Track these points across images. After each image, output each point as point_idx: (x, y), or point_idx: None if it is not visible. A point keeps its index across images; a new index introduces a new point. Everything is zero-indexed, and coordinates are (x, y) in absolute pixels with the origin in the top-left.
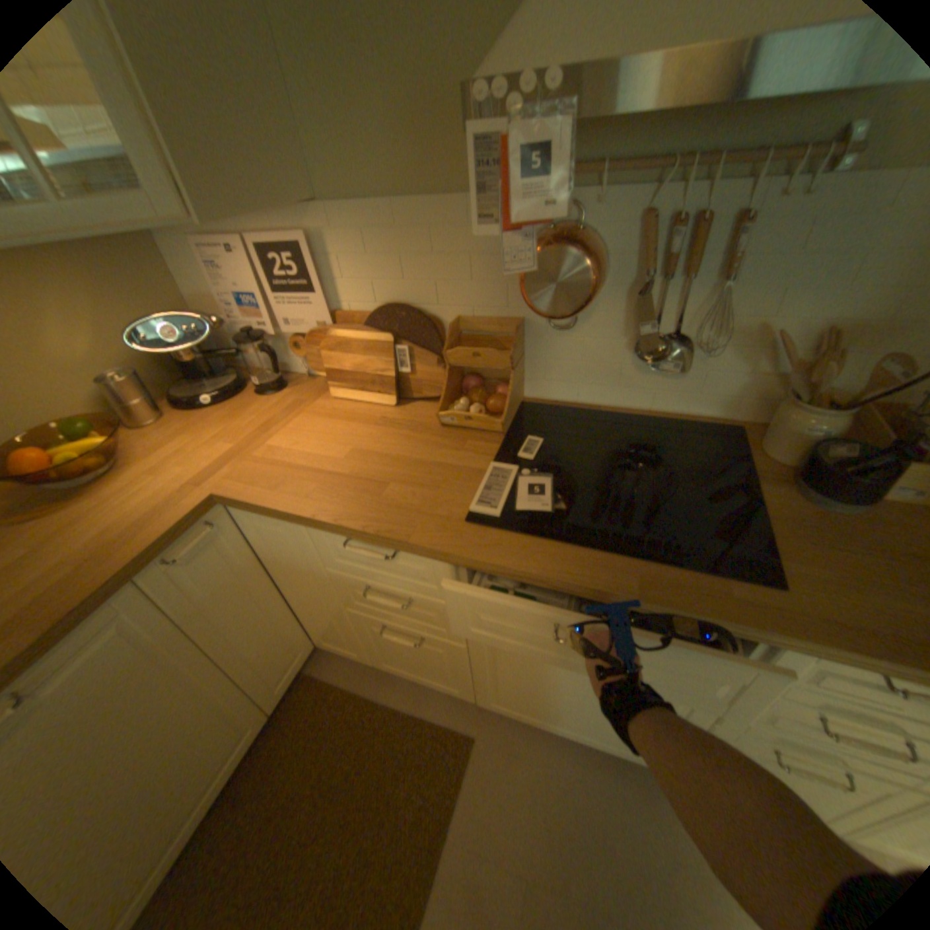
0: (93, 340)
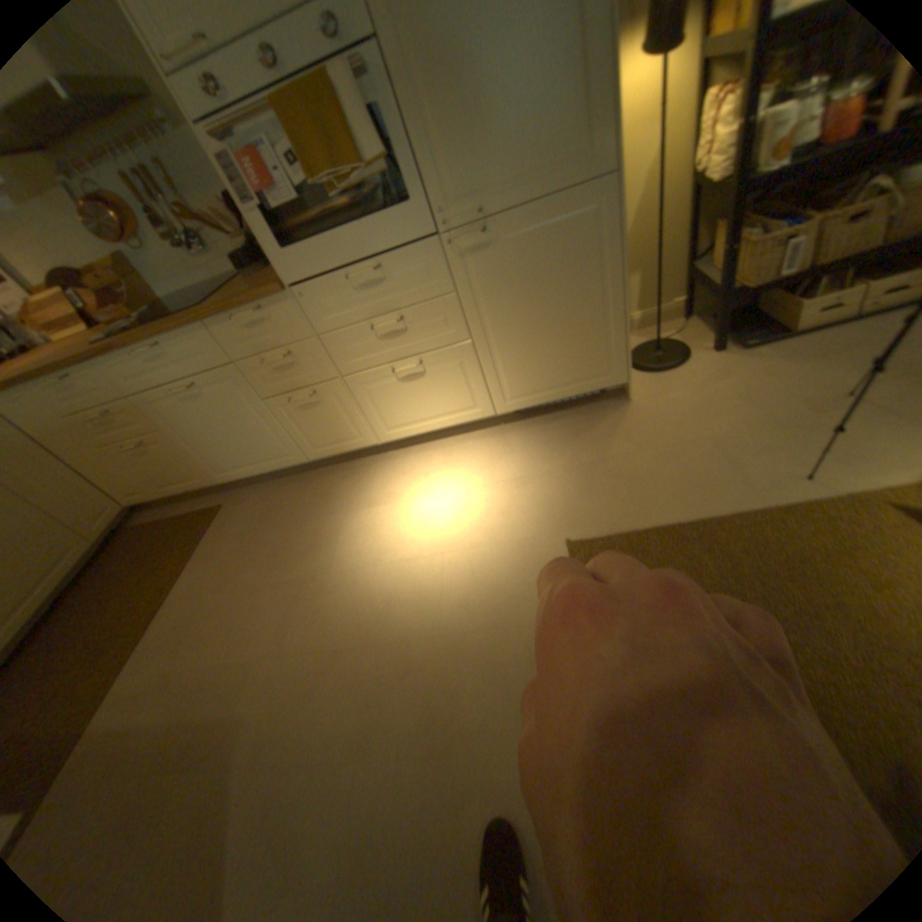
0: None
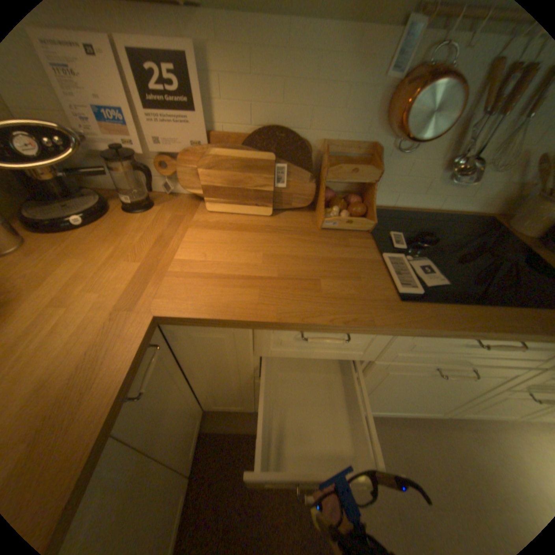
0: None
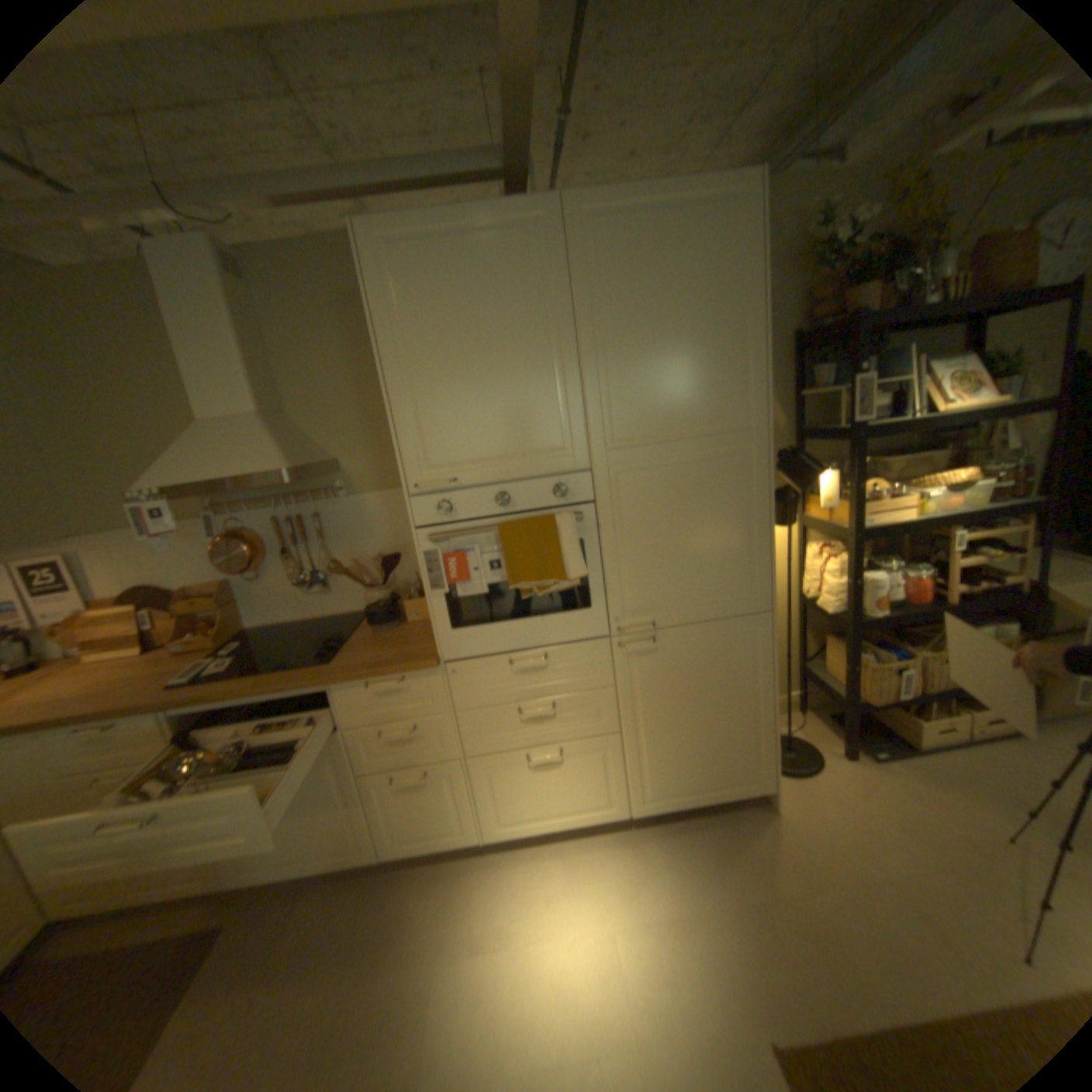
0: None
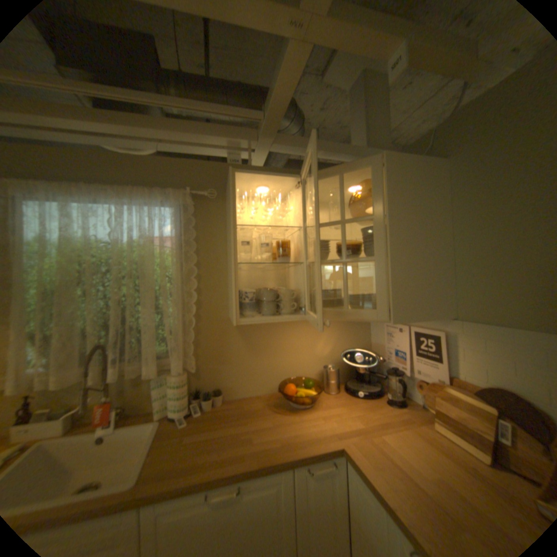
0: (331, 351)
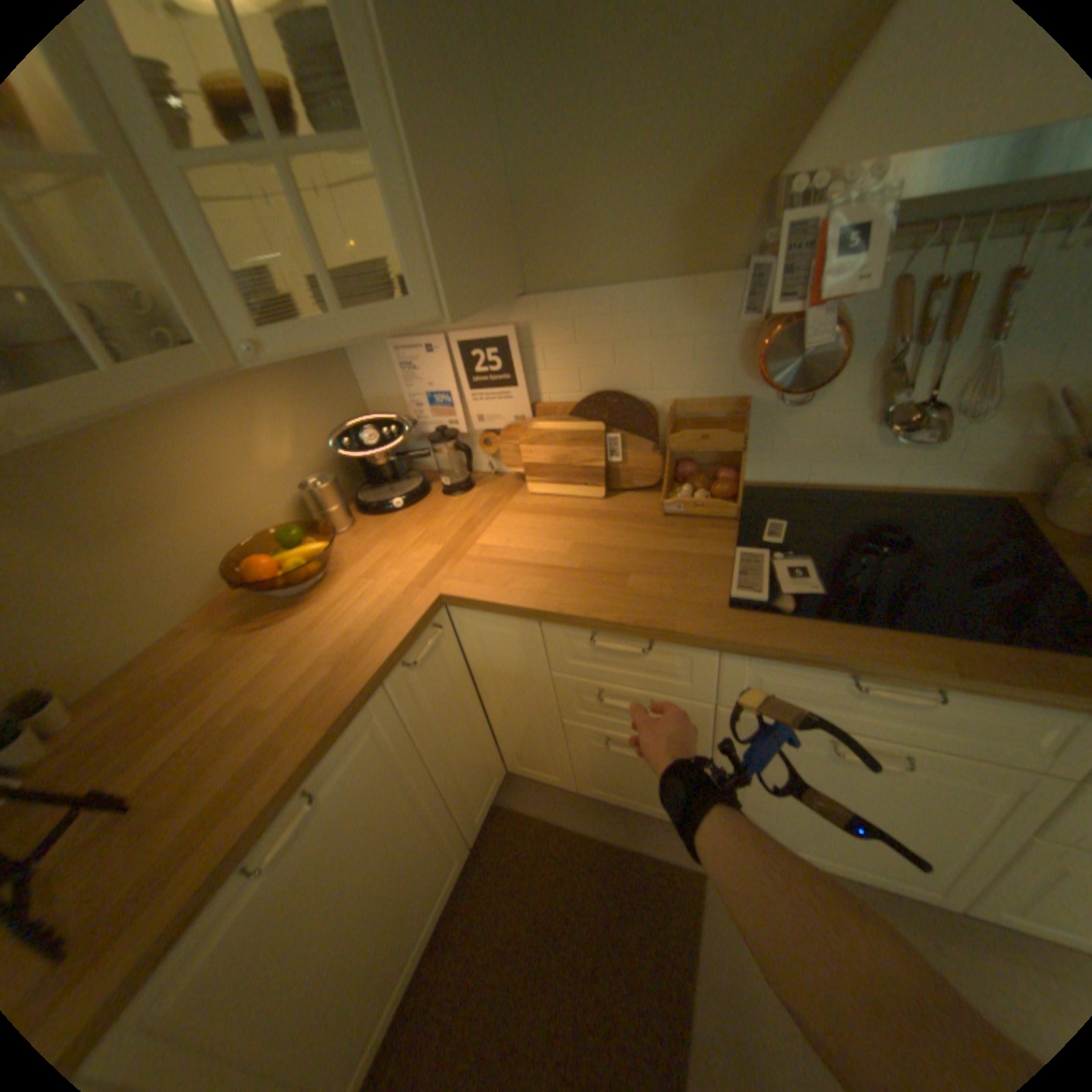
0: (295, 448)
